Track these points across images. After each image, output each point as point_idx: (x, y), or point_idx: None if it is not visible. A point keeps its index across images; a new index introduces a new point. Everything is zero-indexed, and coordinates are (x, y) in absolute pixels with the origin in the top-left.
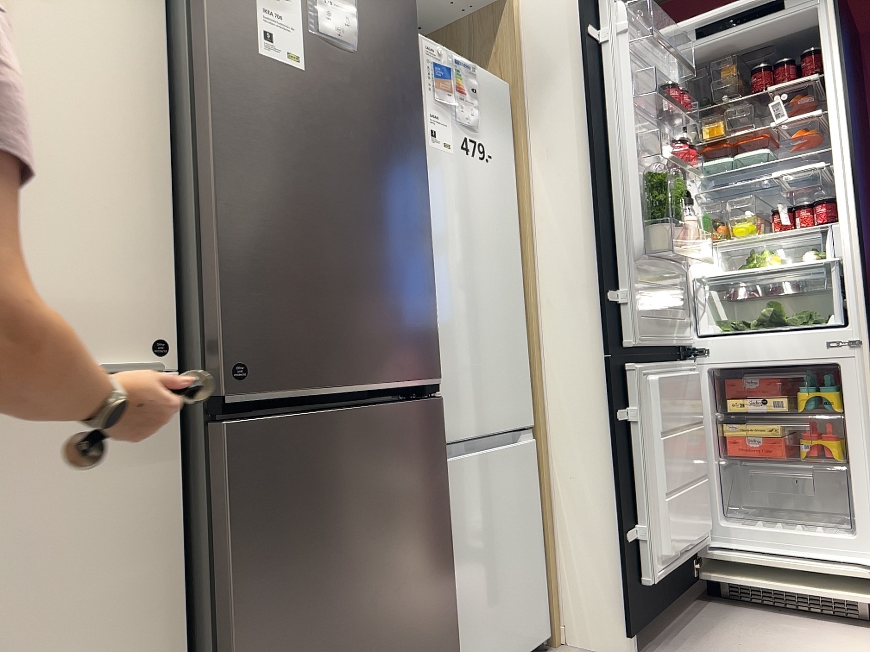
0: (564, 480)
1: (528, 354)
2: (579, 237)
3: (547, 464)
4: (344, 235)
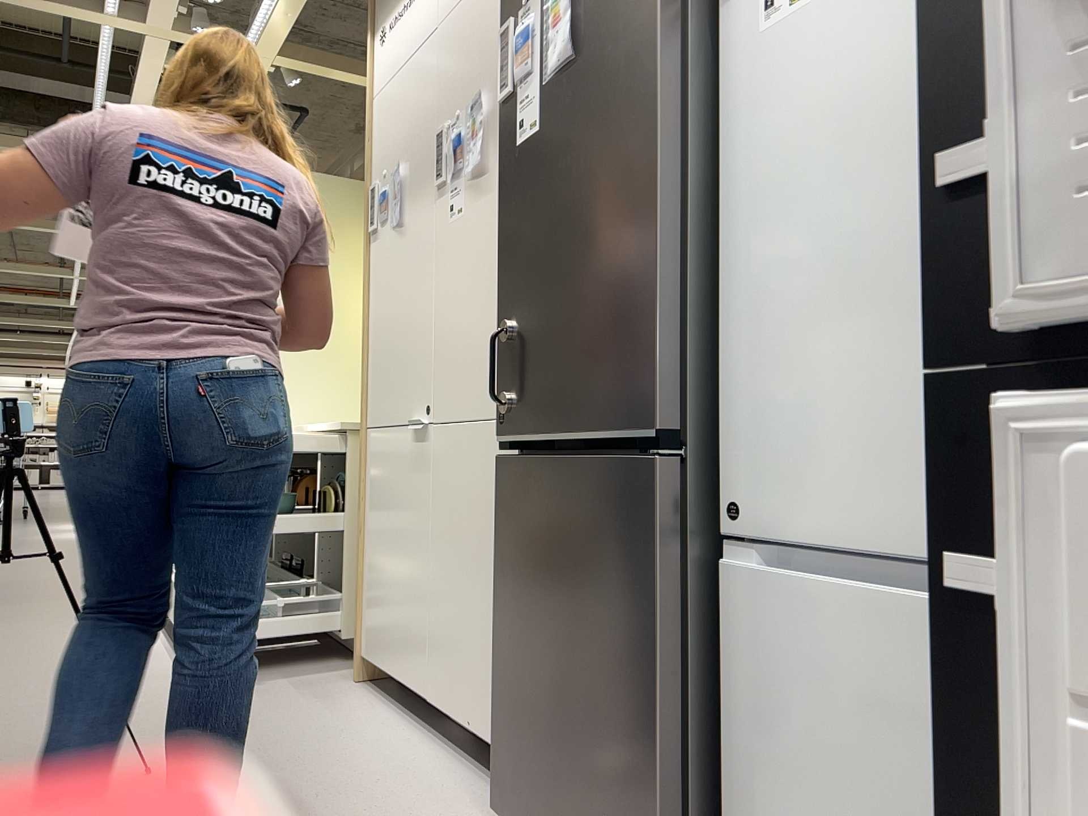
0: None
1: None
2: None
3: None
4: (561, 276)
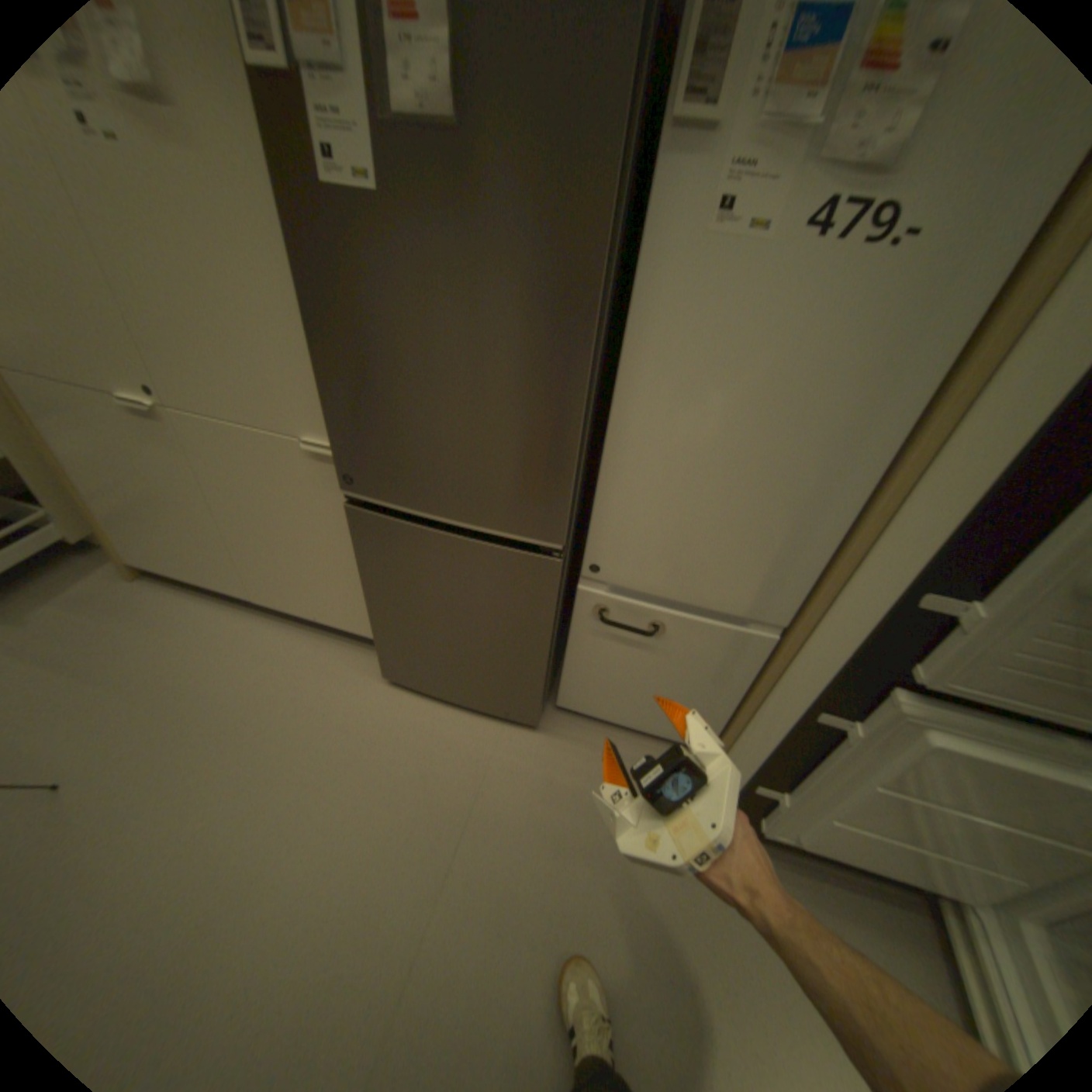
0: (782, 689)
1: (836, 557)
2: (1001, 465)
3: (781, 663)
4: (439, 394)
